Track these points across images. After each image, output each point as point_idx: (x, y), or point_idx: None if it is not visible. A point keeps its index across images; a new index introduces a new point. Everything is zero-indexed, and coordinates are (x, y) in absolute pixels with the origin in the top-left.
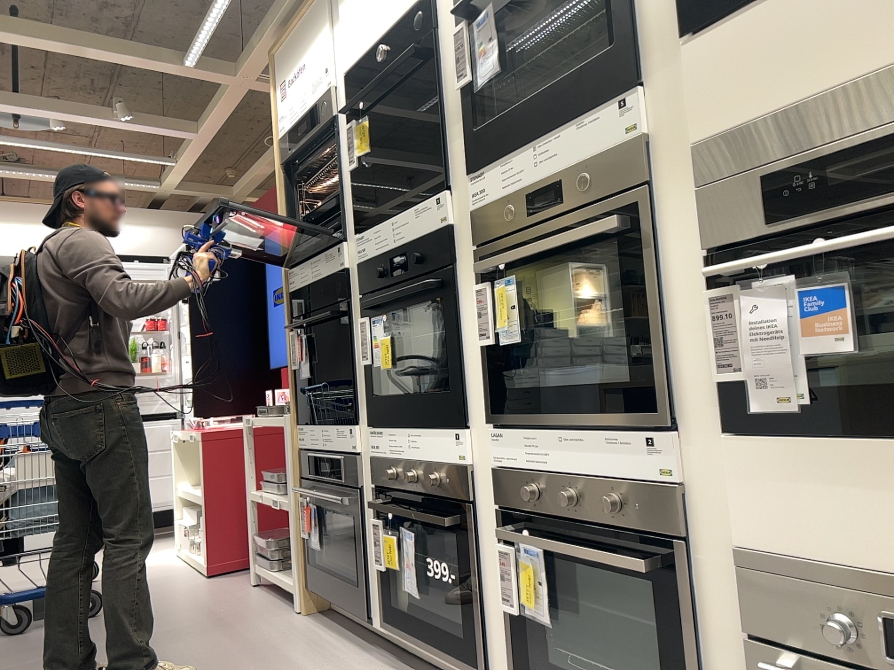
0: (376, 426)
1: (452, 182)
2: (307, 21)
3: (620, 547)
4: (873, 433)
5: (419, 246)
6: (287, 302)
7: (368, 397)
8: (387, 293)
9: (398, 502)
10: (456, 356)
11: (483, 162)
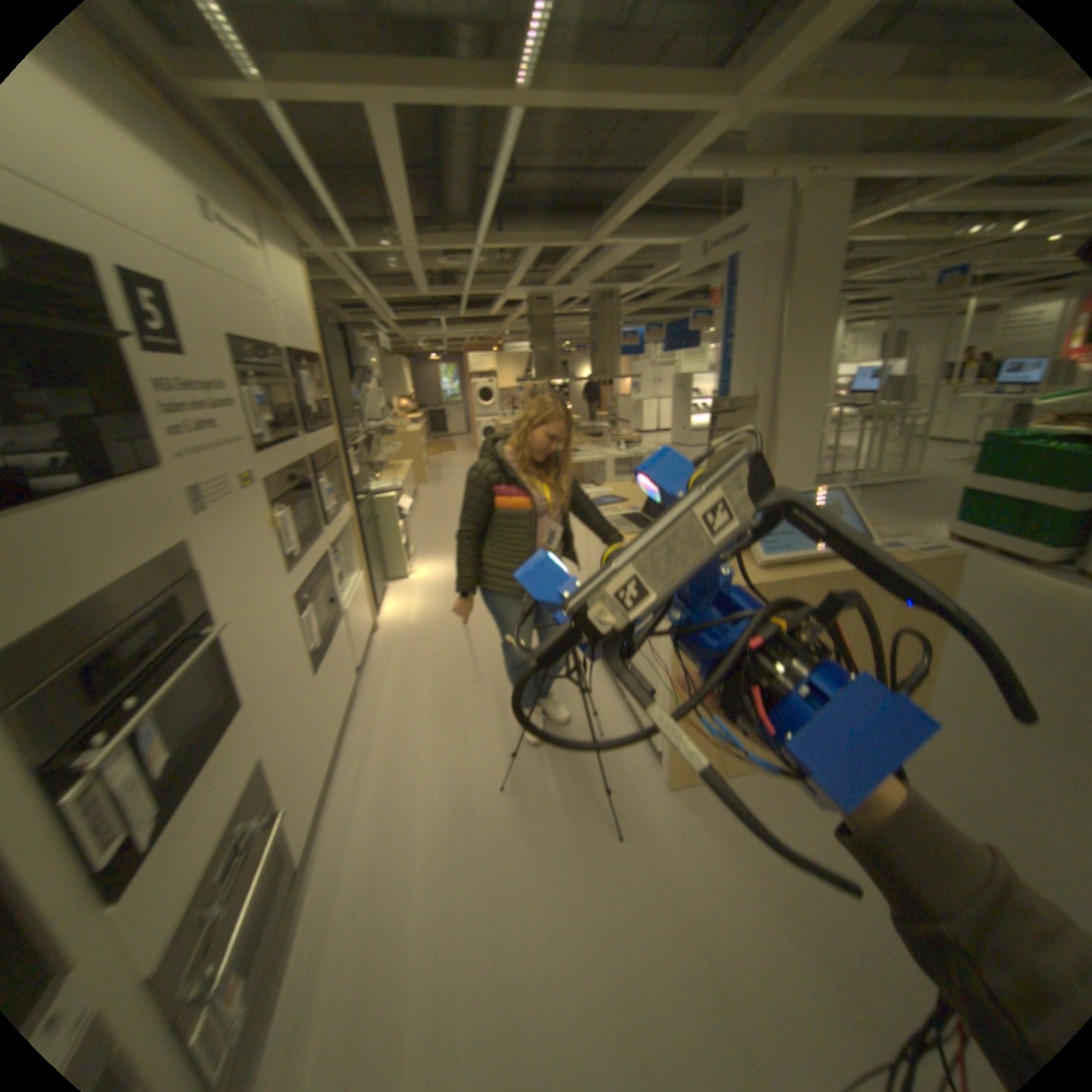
0: None
1: None
2: None
3: None
4: (184, 794)
5: None
6: None
7: None
8: None
9: None
10: None
11: None
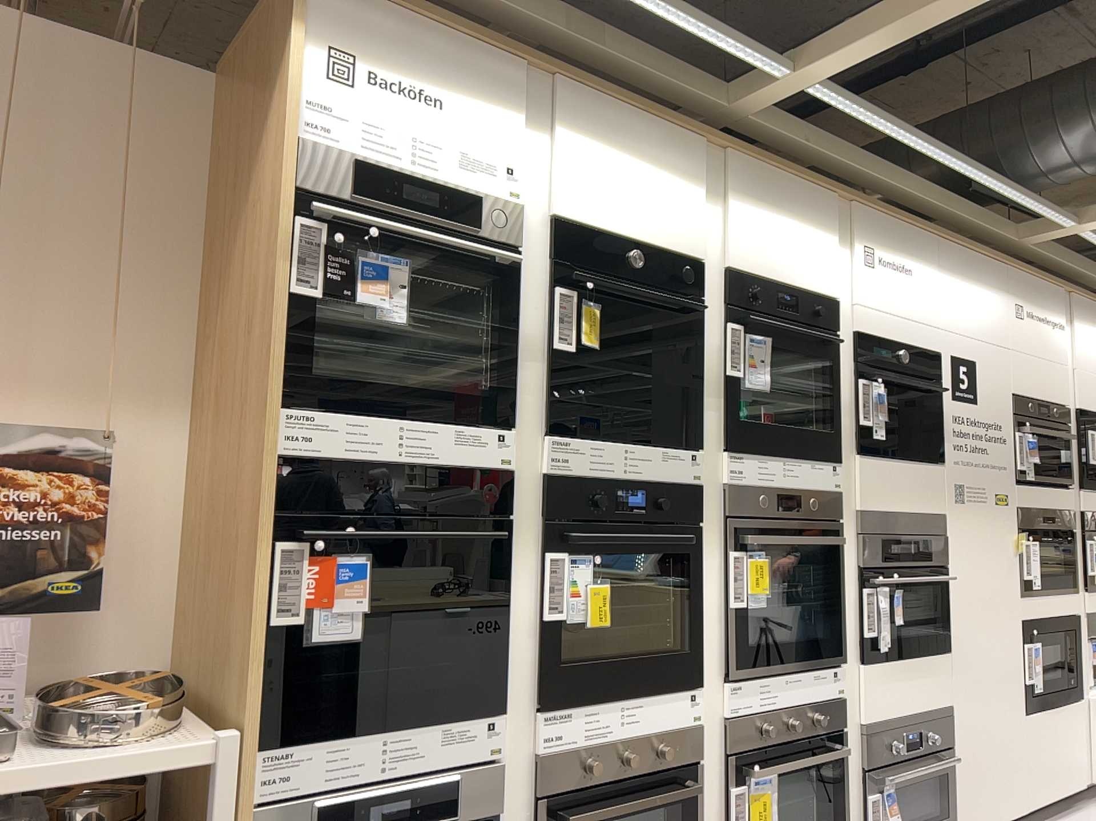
0: (561, 706)
1: (703, 447)
2: (468, 53)
3: (814, 748)
4: (901, 656)
5: (667, 494)
6: (276, 475)
7: (546, 667)
8: (639, 538)
9: (590, 802)
10: (700, 615)
11: (746, 451)
